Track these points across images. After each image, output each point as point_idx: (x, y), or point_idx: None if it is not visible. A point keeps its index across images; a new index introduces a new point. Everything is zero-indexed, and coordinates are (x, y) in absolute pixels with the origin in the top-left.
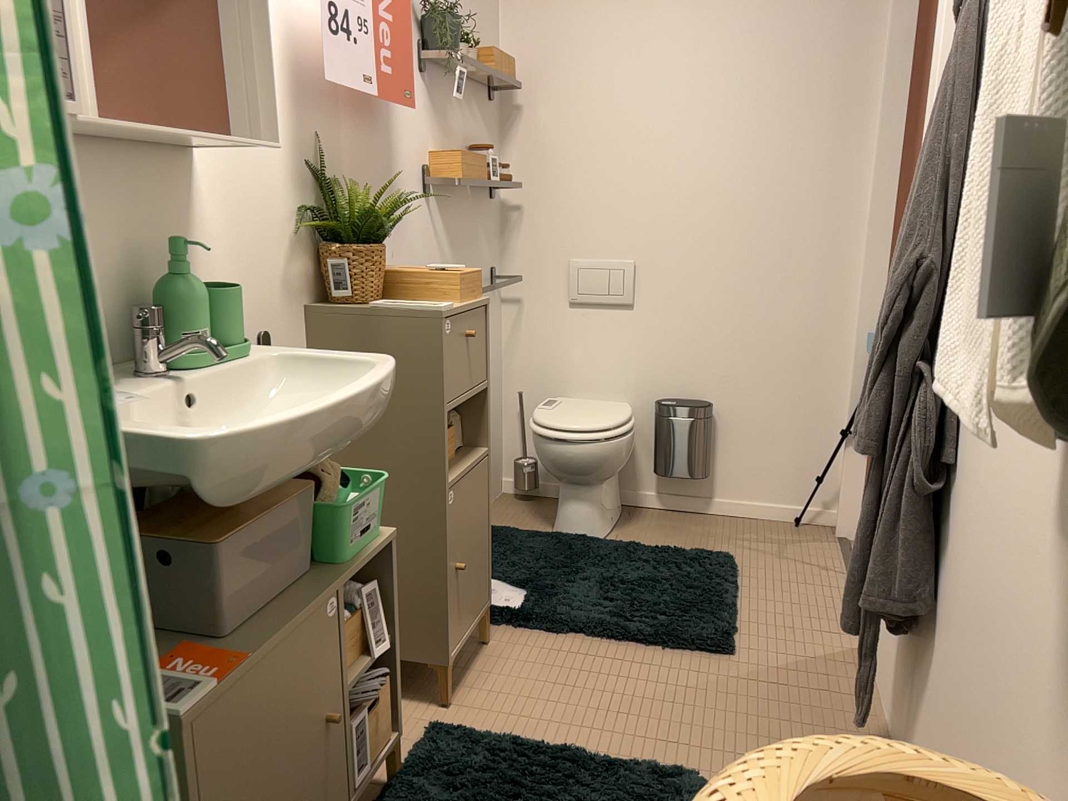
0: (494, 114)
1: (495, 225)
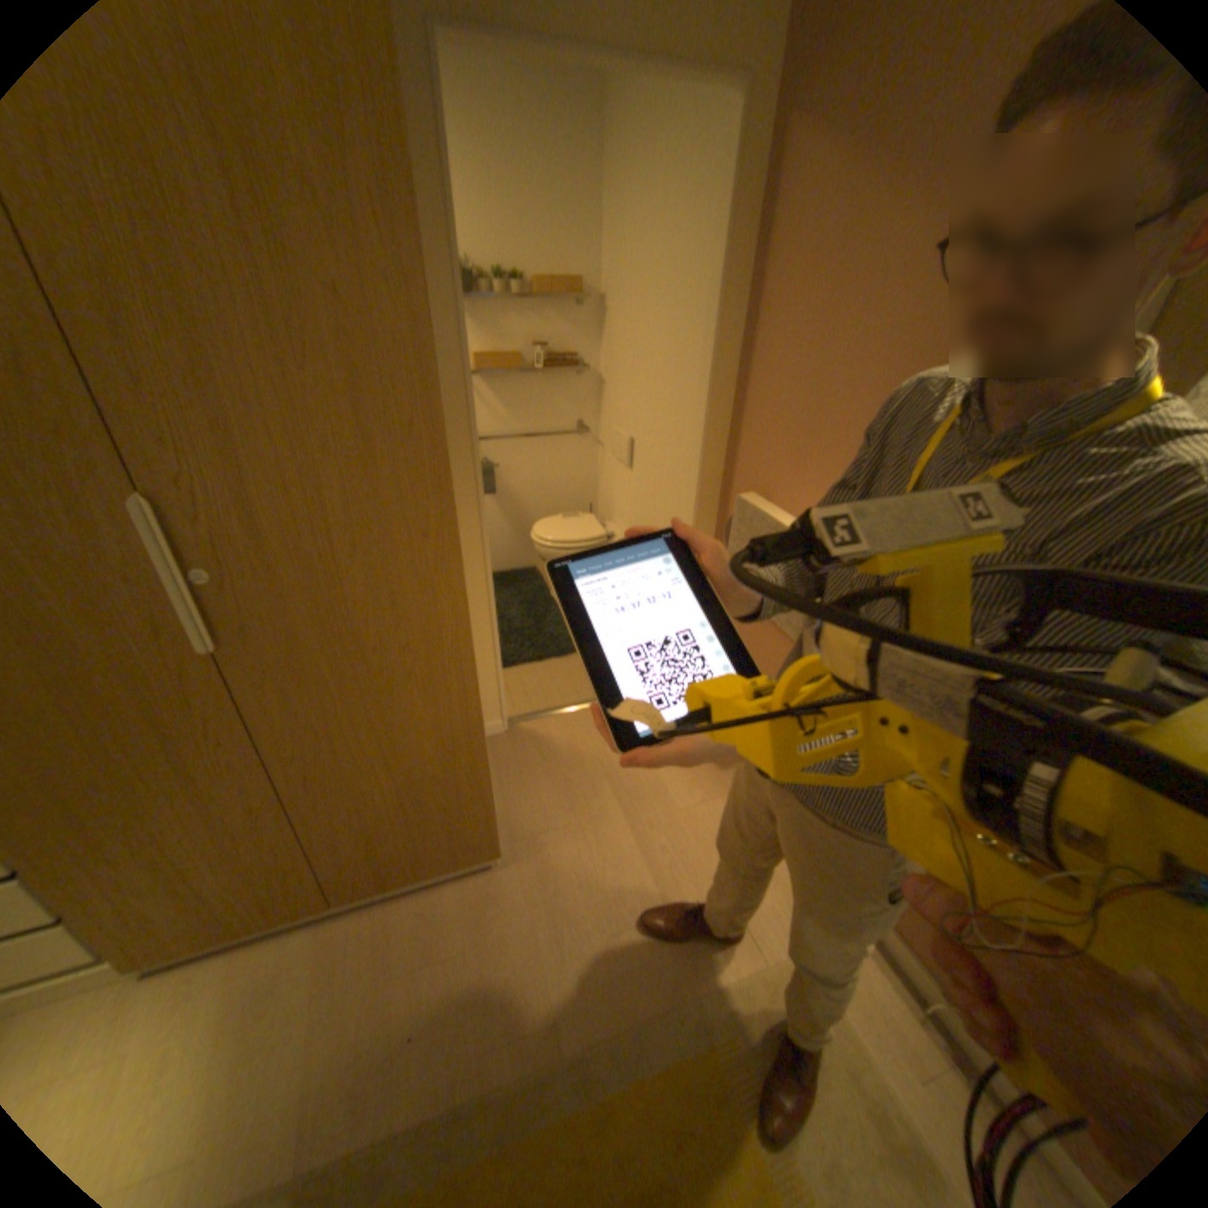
0: (586, 314)
1: (586, 394)
